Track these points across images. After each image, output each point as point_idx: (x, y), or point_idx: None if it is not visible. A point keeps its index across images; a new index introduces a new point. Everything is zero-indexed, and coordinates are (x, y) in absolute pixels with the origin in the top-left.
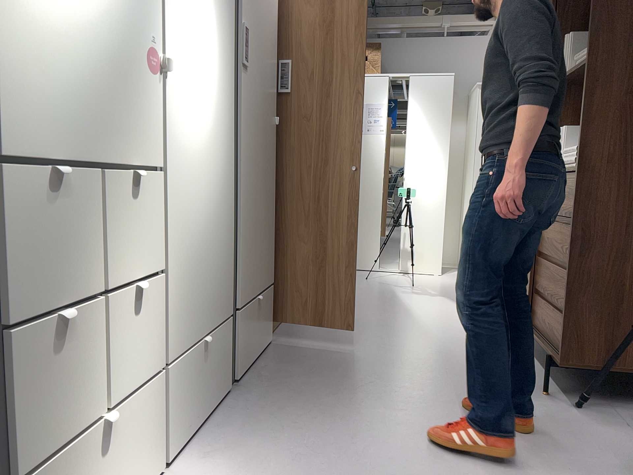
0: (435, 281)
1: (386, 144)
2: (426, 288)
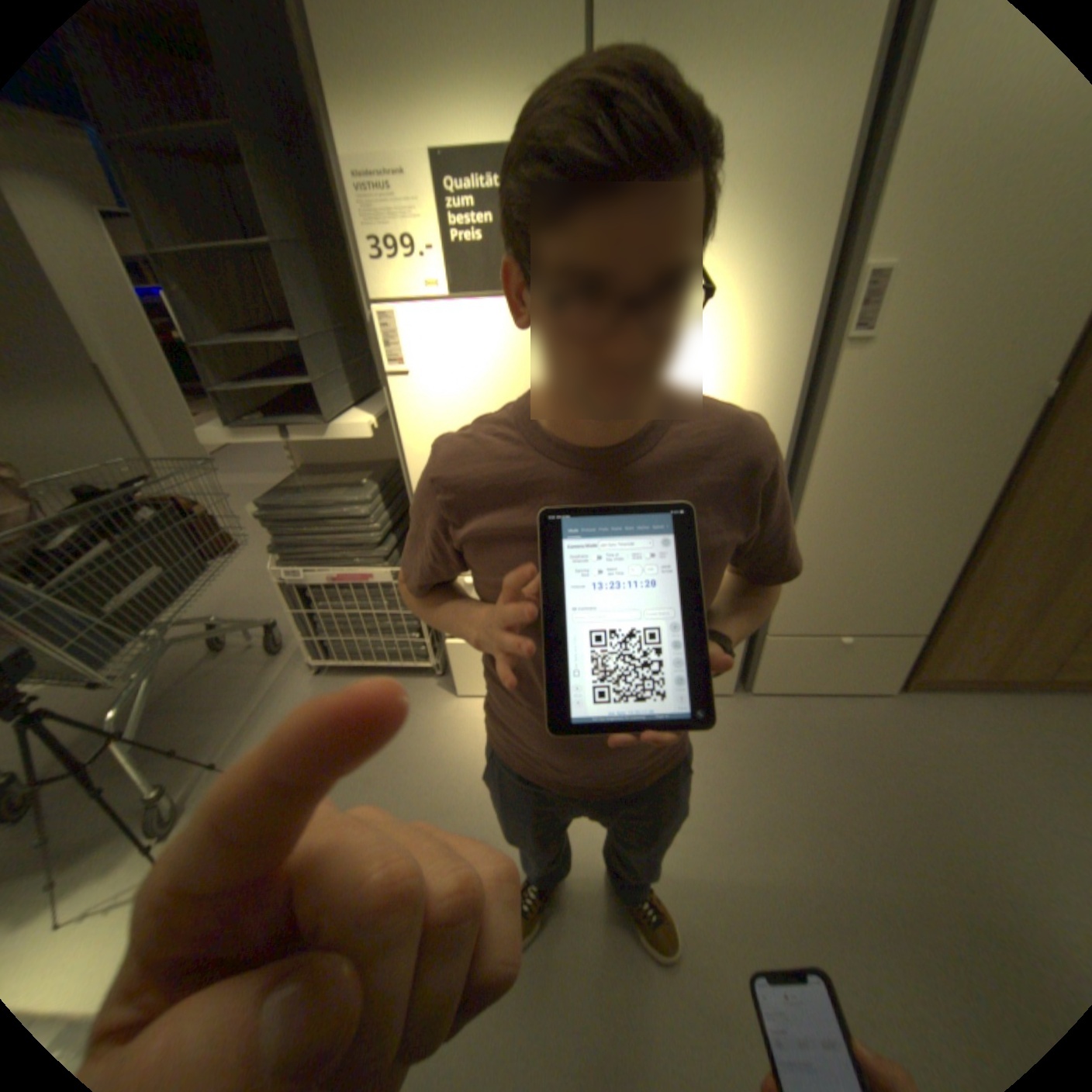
0: None
1: None
2: None
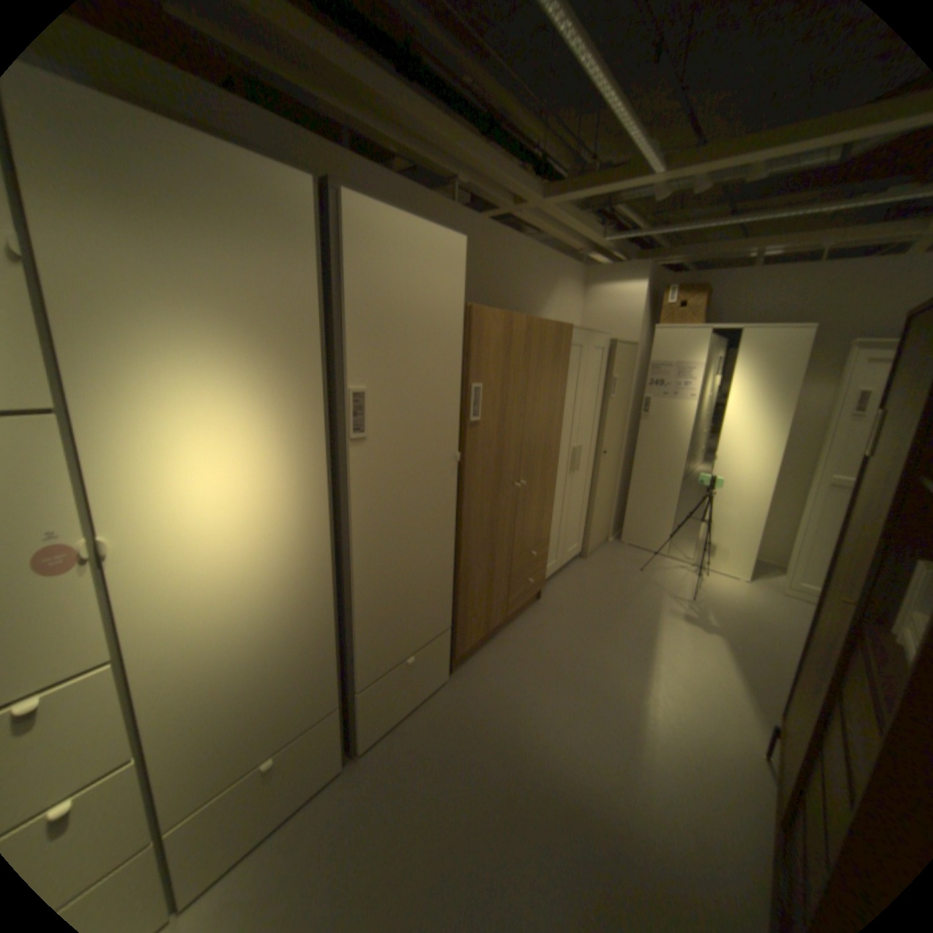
0: (735, 593)
1: (698, 412)
2: (709, 609)
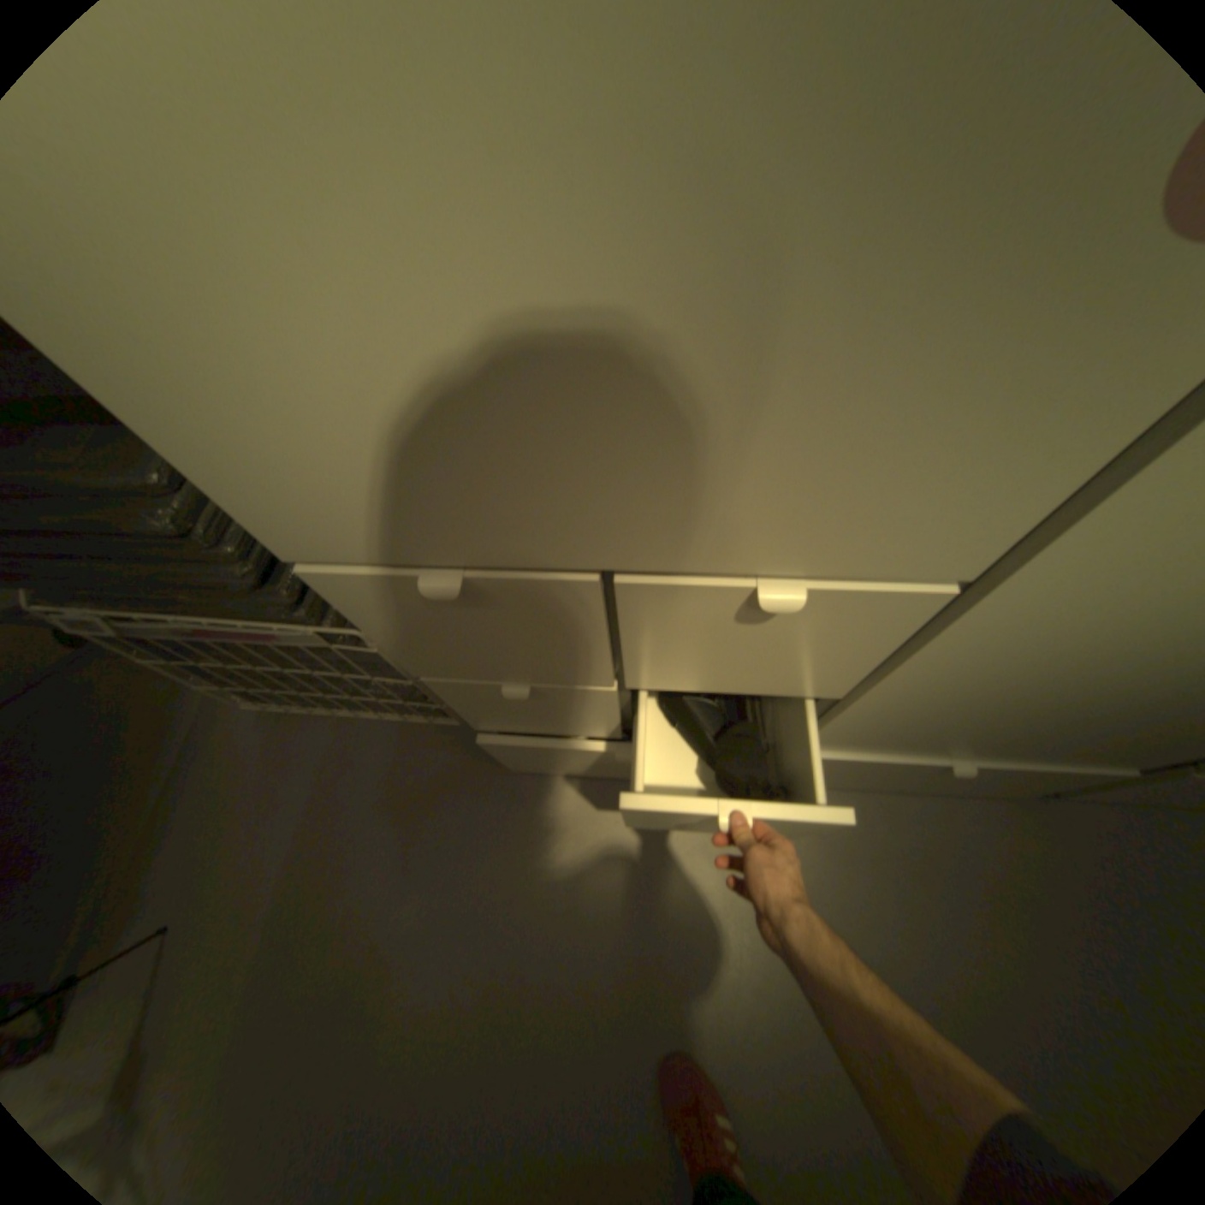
0: None
1: None
2: None
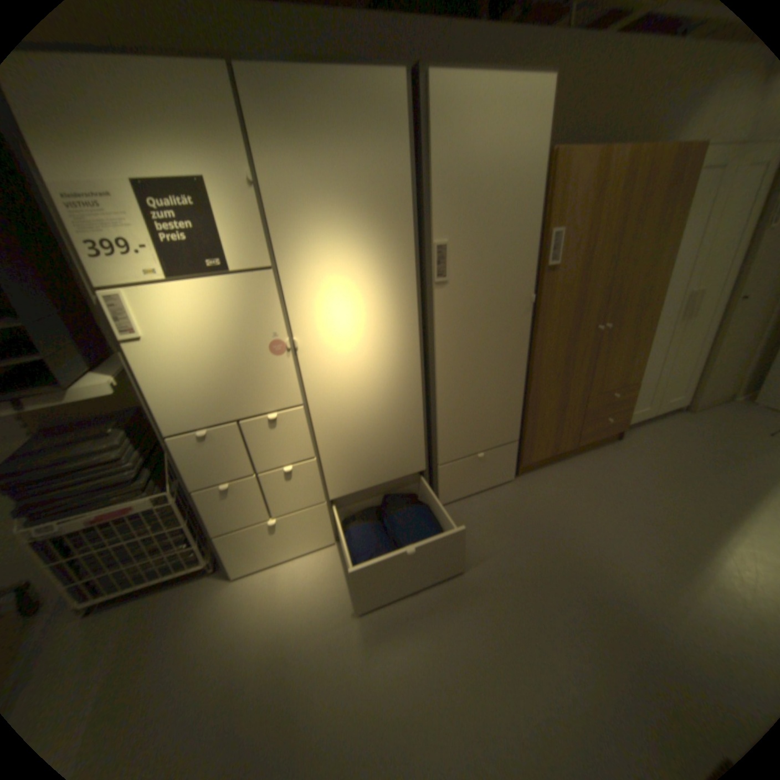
0: None
1: None
2: None
